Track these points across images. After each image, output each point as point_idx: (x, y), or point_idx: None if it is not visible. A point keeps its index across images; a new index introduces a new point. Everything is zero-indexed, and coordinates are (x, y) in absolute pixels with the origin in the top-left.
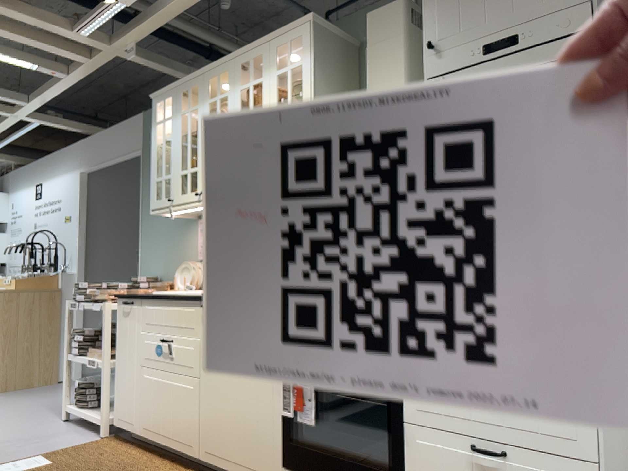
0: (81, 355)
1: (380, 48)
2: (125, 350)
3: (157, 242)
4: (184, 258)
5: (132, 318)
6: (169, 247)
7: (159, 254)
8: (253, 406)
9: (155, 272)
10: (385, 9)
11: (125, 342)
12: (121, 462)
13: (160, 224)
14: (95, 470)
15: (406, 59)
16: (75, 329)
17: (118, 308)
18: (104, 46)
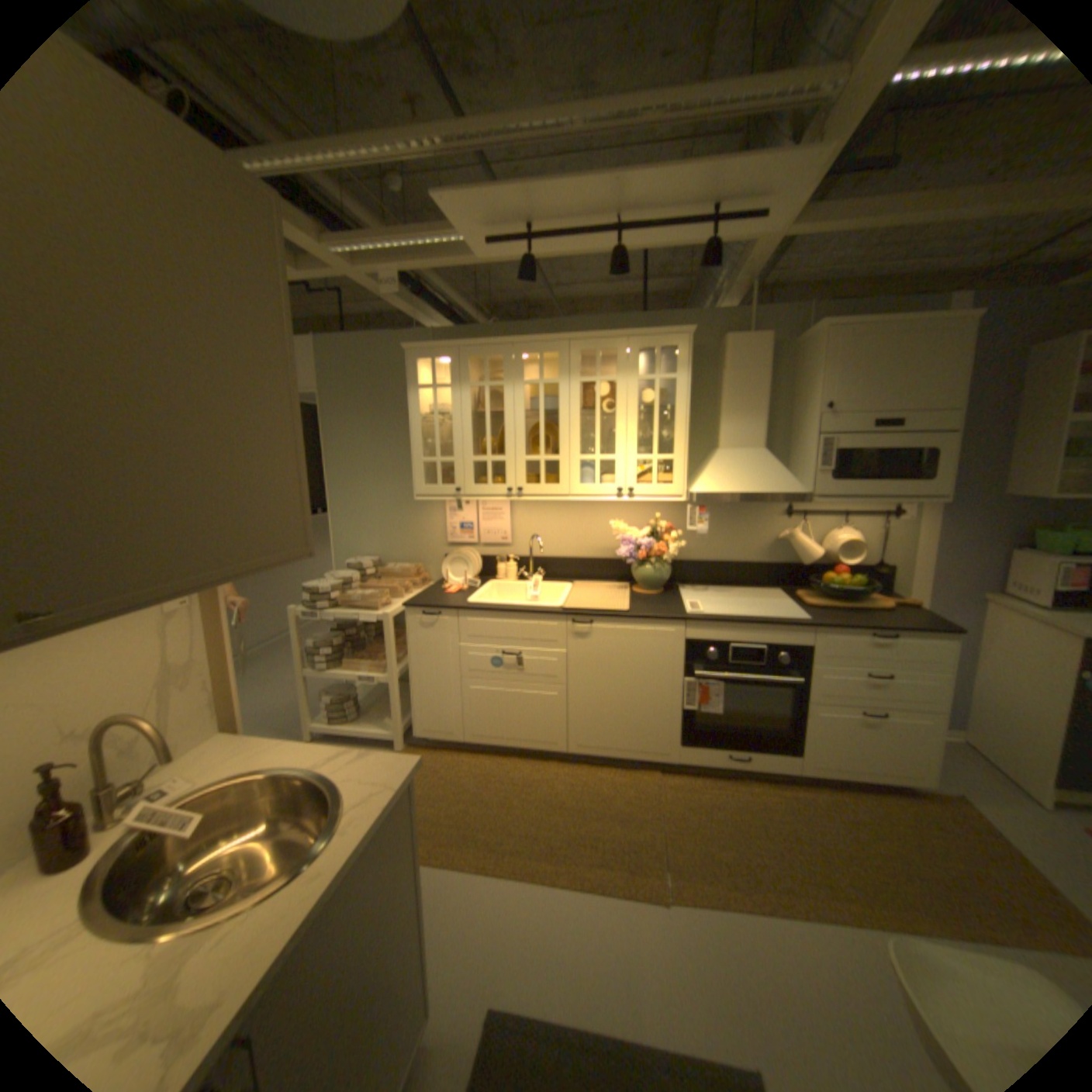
0: (328, 670)
1: (744, 374)
2: (430, 663)
3: (366, 517)
4: (420, 539)
5: (440, 630)
6: (390, 524)
7: (371, 531)
8: (647, 705)
9: (364, 552)
10: (753, 335)
11: (430, 655)
12: (473, 775)
13: (369, 495)
14: (464, 793)
15: (770, 393)
16: (315, 643)
17: (410, 620)
18: (344, 264)
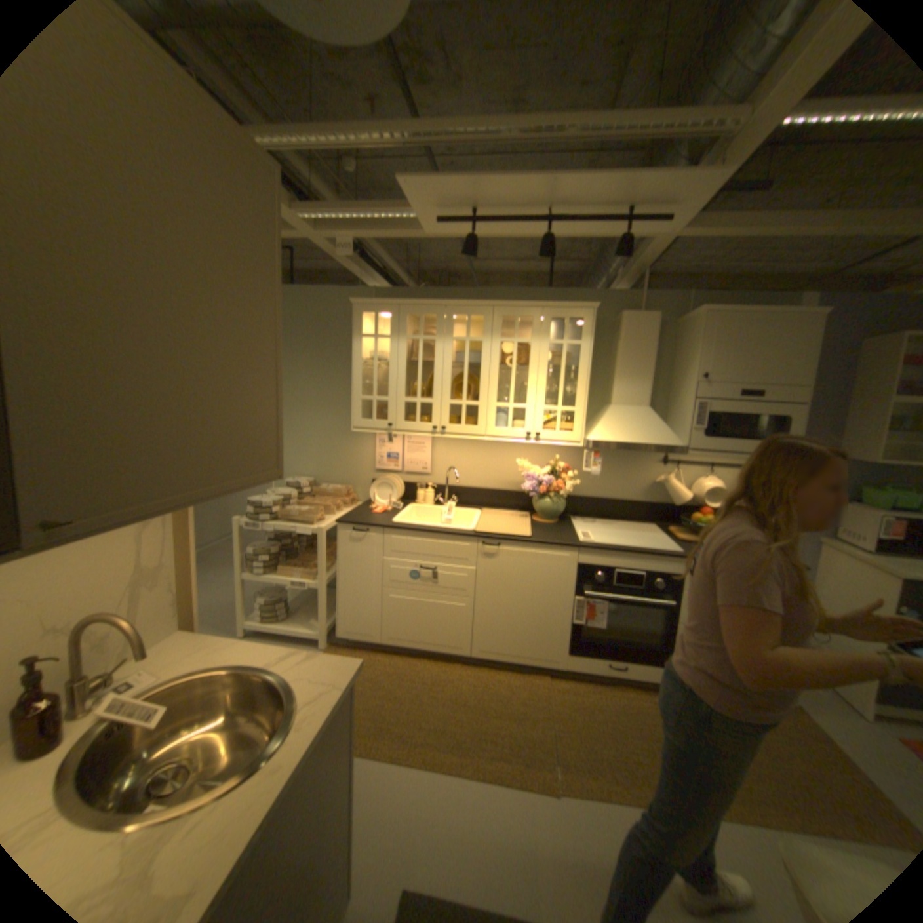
0: (265, 574)
1: (635, 345)
2: (356, 573)
3: (305, 442)
4: (351, 464)
5: (367, 545)
6: (326, 450)
7: (309, 455)
8: (543, 619)
9: (301, 473)
10: (645, 314)
11: (357, 566)
12: (388, 674)
13: (309, 424)
14: (381, 690)
15: (656, 362)
16: (255, 550)
17: (341, 534)
18: (309, 228)
